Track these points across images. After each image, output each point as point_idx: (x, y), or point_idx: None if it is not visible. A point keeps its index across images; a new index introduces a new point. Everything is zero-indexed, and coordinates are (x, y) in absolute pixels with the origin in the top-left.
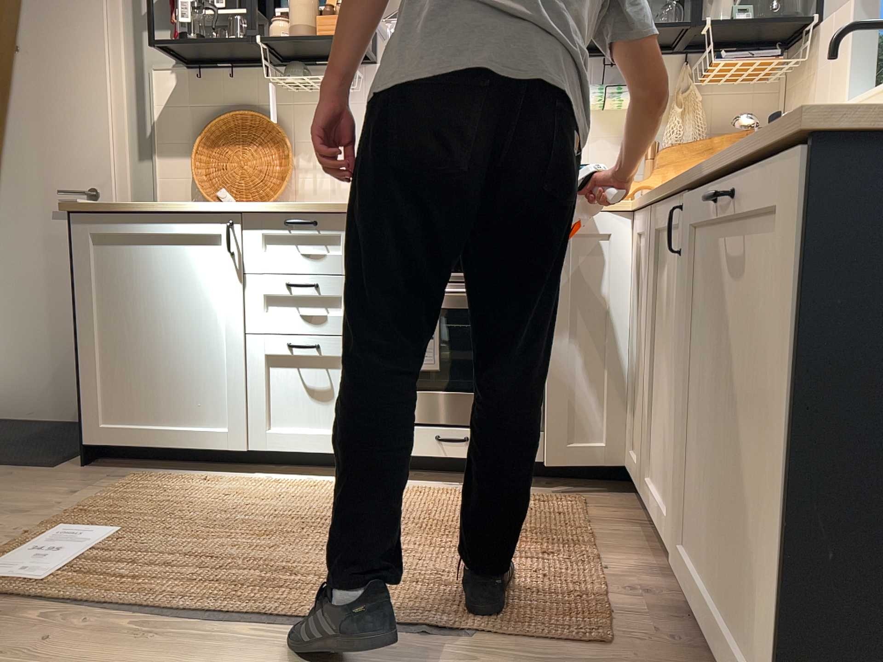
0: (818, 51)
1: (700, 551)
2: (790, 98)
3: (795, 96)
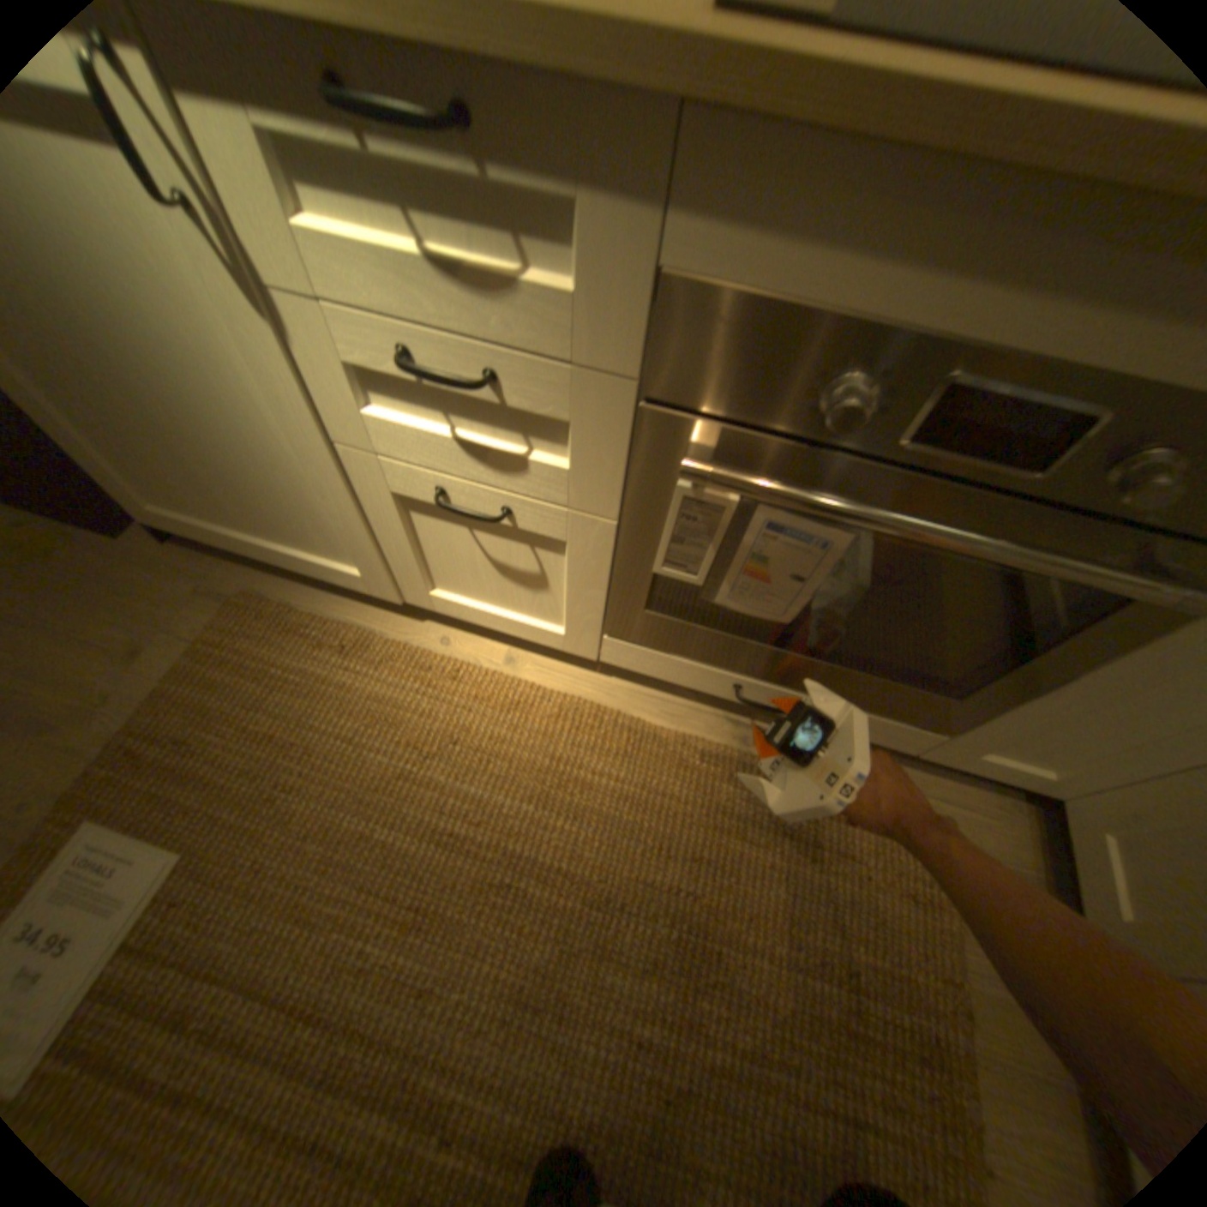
0: None
1: None
2: None
3: None
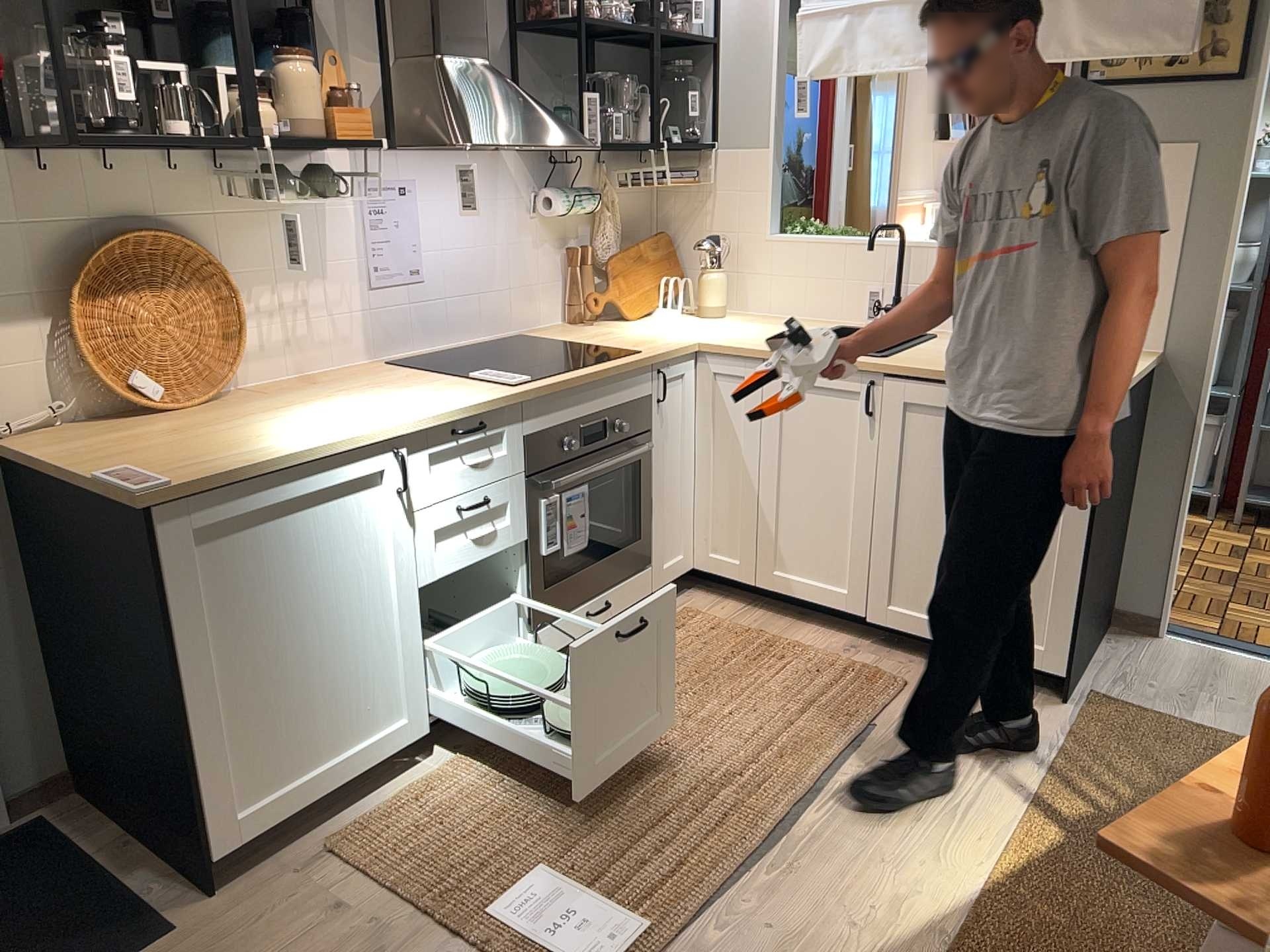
0: (721, 175)
1: (917, 603)
2: (674, 201)
3: (683, 201)
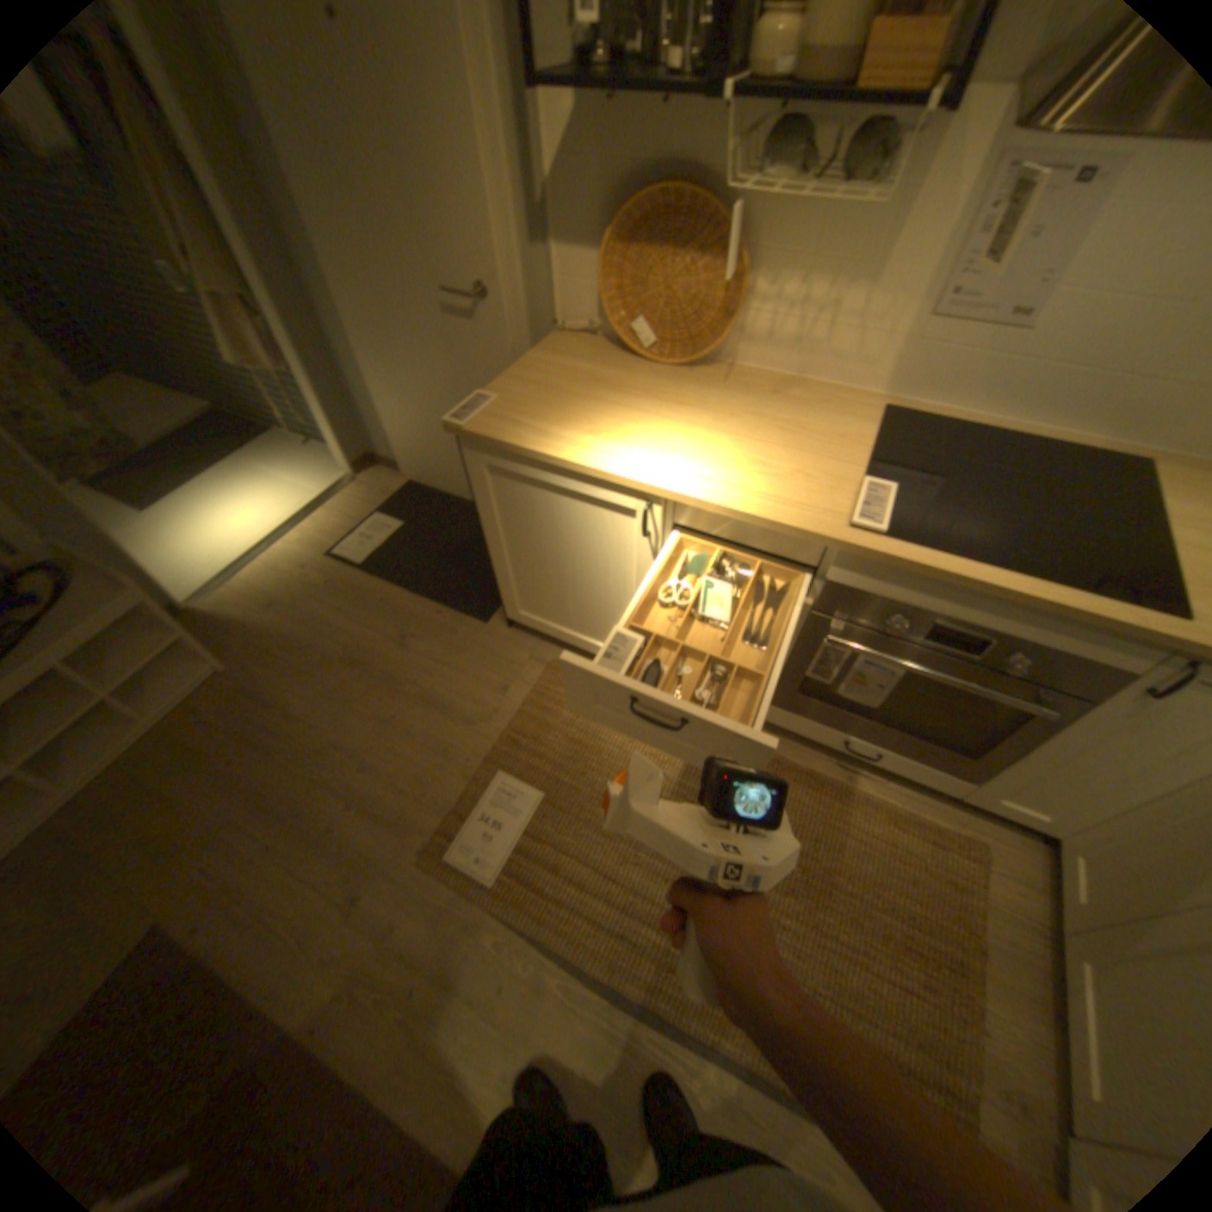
0: None
1: None
2: None
3: None
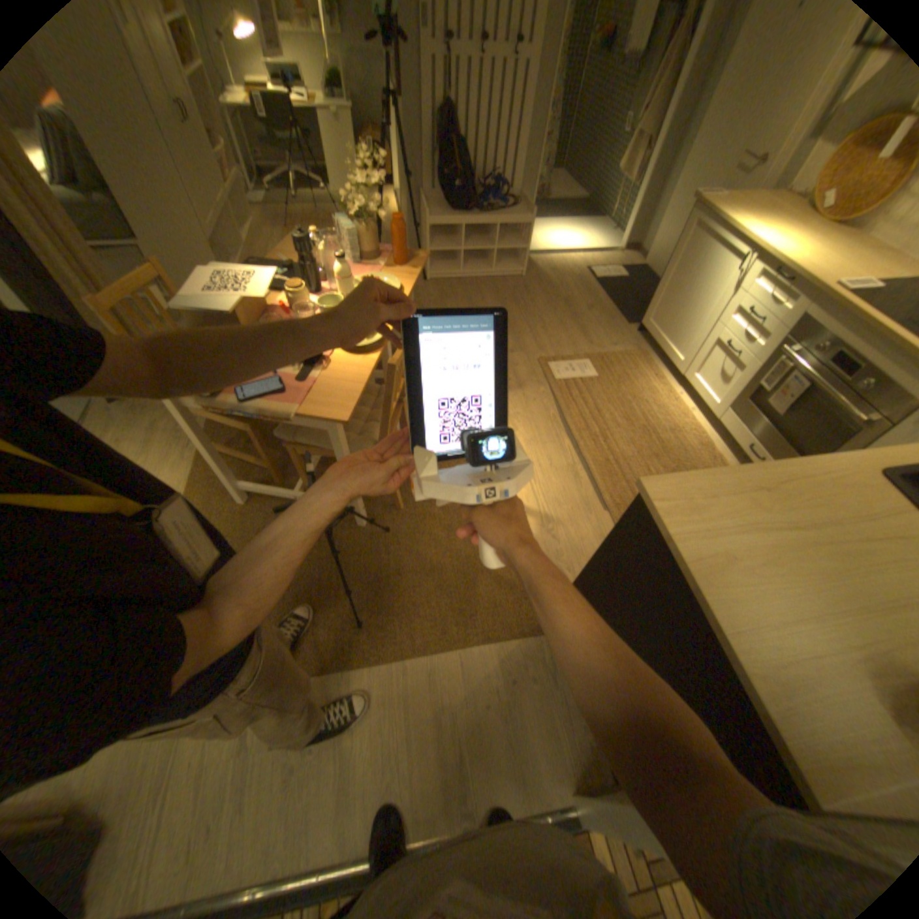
0: None
1: None
2: None
3: None
